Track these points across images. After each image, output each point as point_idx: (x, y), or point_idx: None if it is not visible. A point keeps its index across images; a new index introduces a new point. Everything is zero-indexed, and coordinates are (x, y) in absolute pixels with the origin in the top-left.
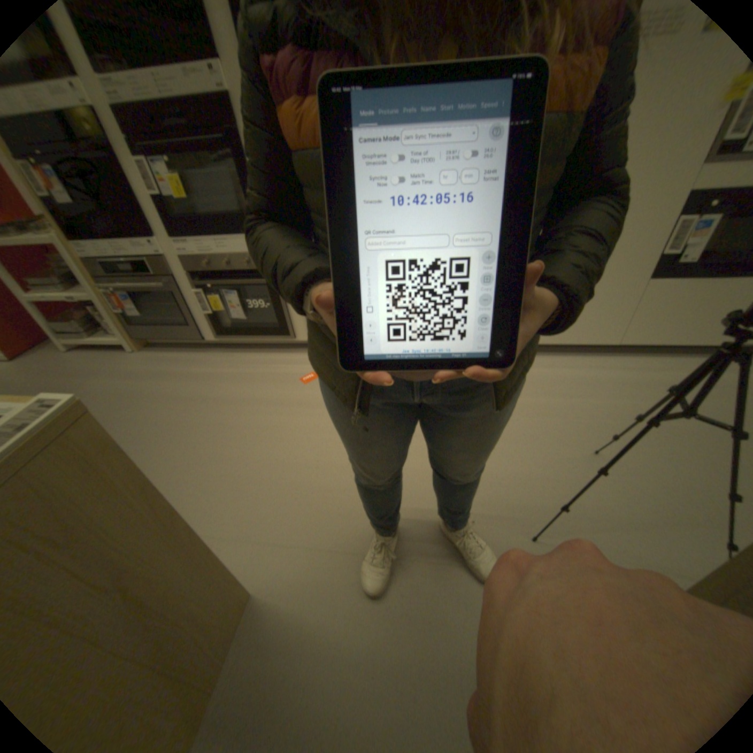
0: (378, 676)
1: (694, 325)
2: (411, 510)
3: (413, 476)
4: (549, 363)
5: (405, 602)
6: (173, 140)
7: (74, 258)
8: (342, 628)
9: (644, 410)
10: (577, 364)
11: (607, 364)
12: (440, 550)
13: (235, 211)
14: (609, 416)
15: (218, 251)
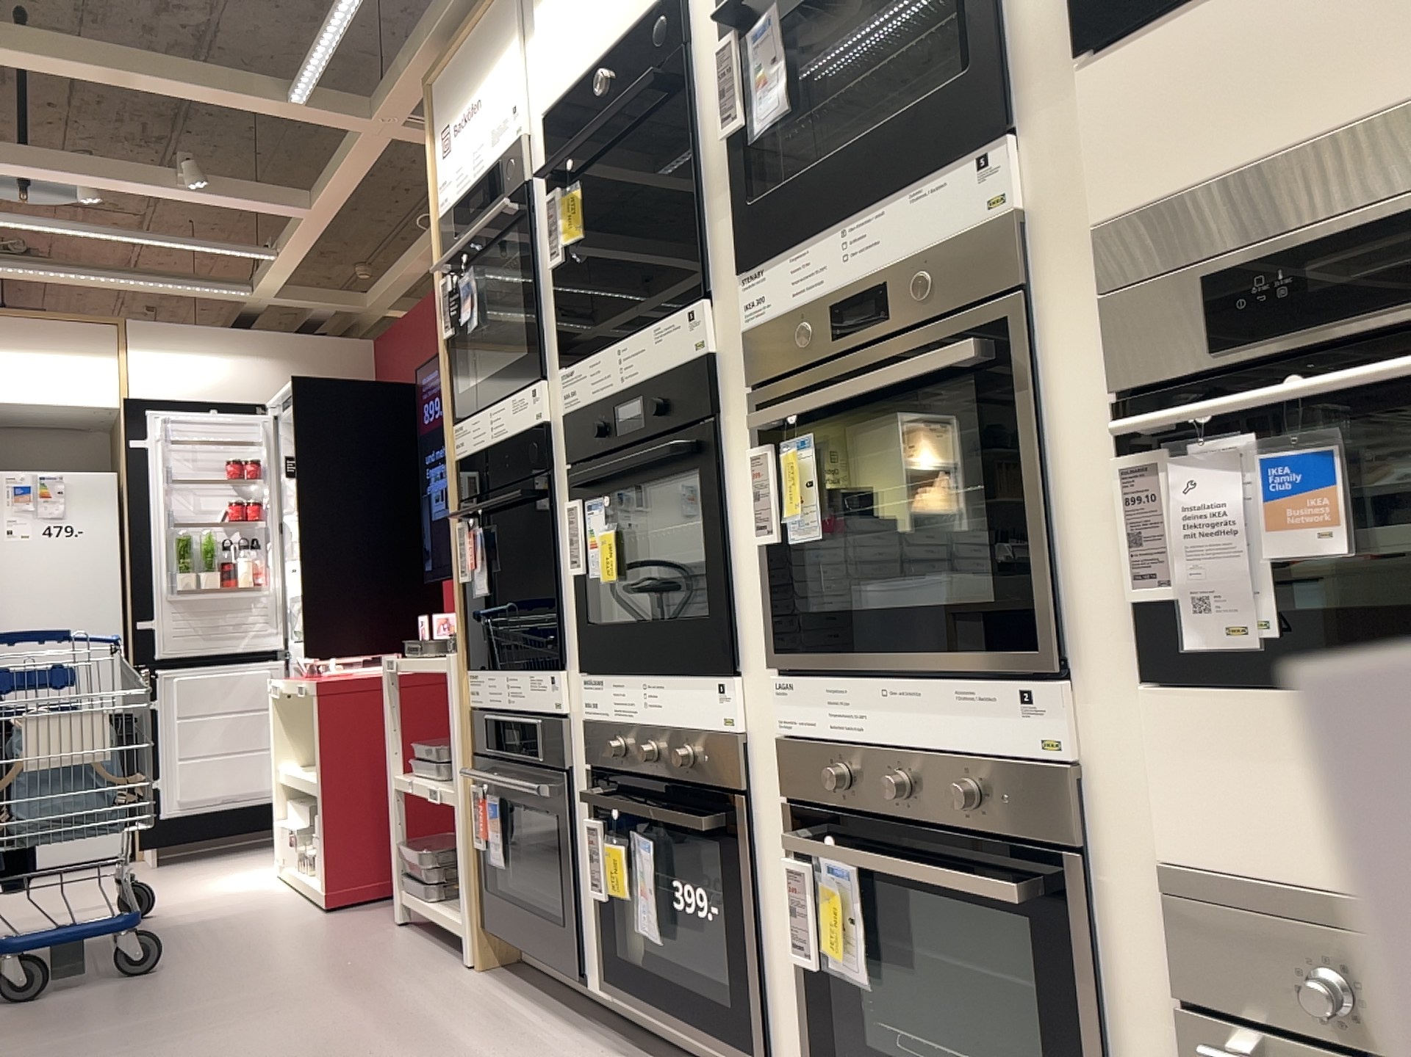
0: None
1: None
2: None
3: None
4: None
5: None
6: (611, 463)
7: (464, 707)
8: None
9: None
10: None
11: None
12: None
13: (693, 620)
14: None
15: (646, 723)
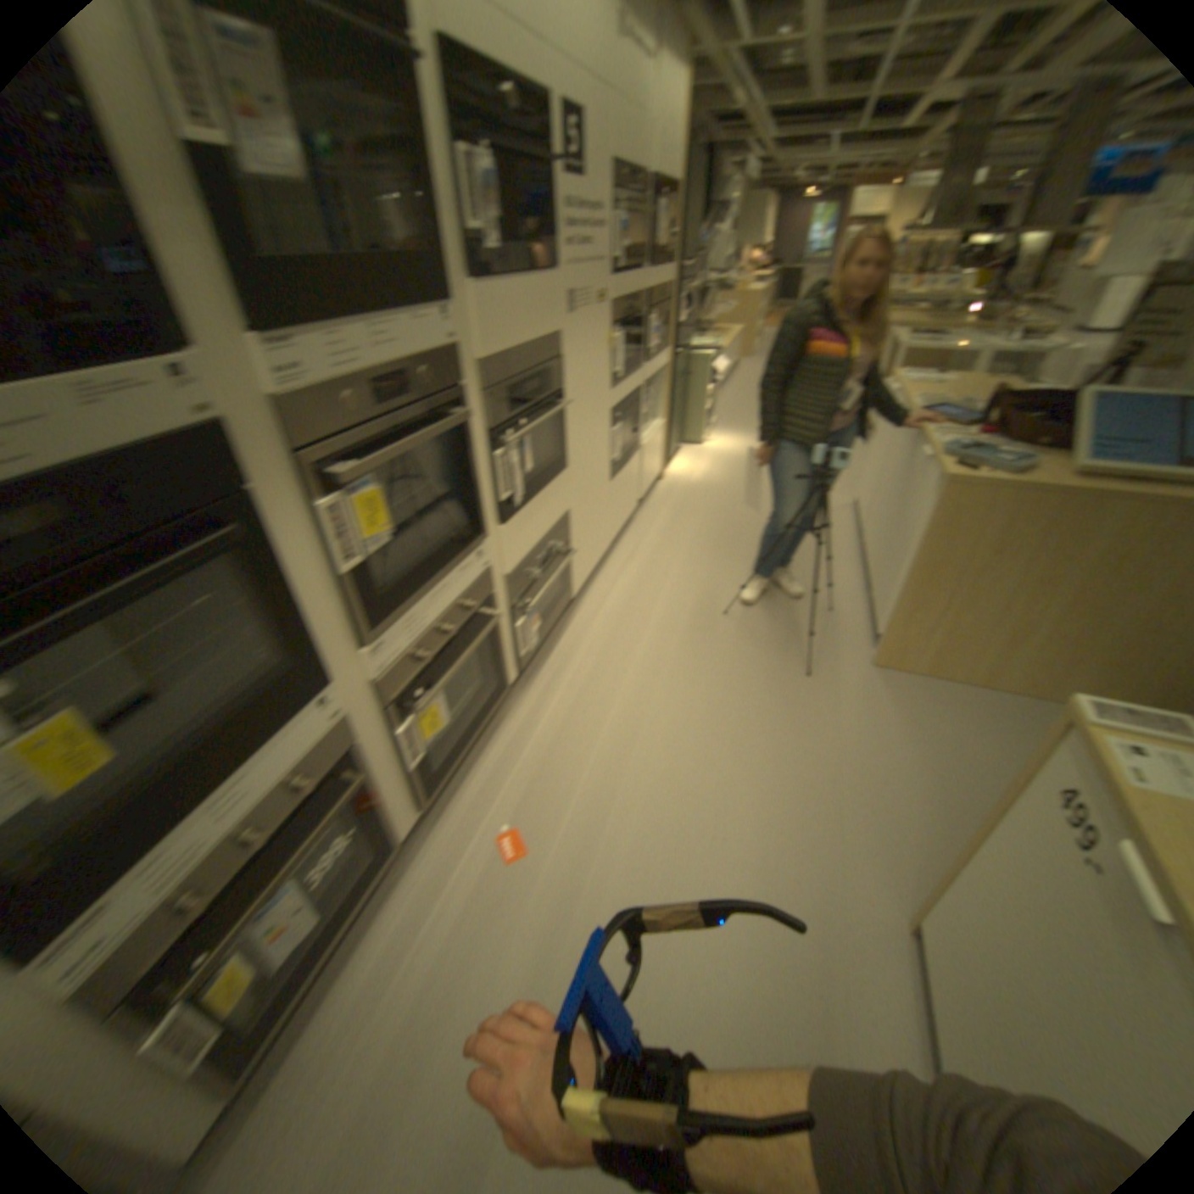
0: (937, 807)
1: (625, 510)
2: (785, 754)
3: (743, 743)
4: (601, 599)
5: (875, 777)
6: (99, 600)
7: None
8: (911, 831)
9: (682, 579)
10: (610, 584)
11: (619, 570)
12: (824, 742)
13: (258, 687)
14: (684, 596)
15: (228, 826)
